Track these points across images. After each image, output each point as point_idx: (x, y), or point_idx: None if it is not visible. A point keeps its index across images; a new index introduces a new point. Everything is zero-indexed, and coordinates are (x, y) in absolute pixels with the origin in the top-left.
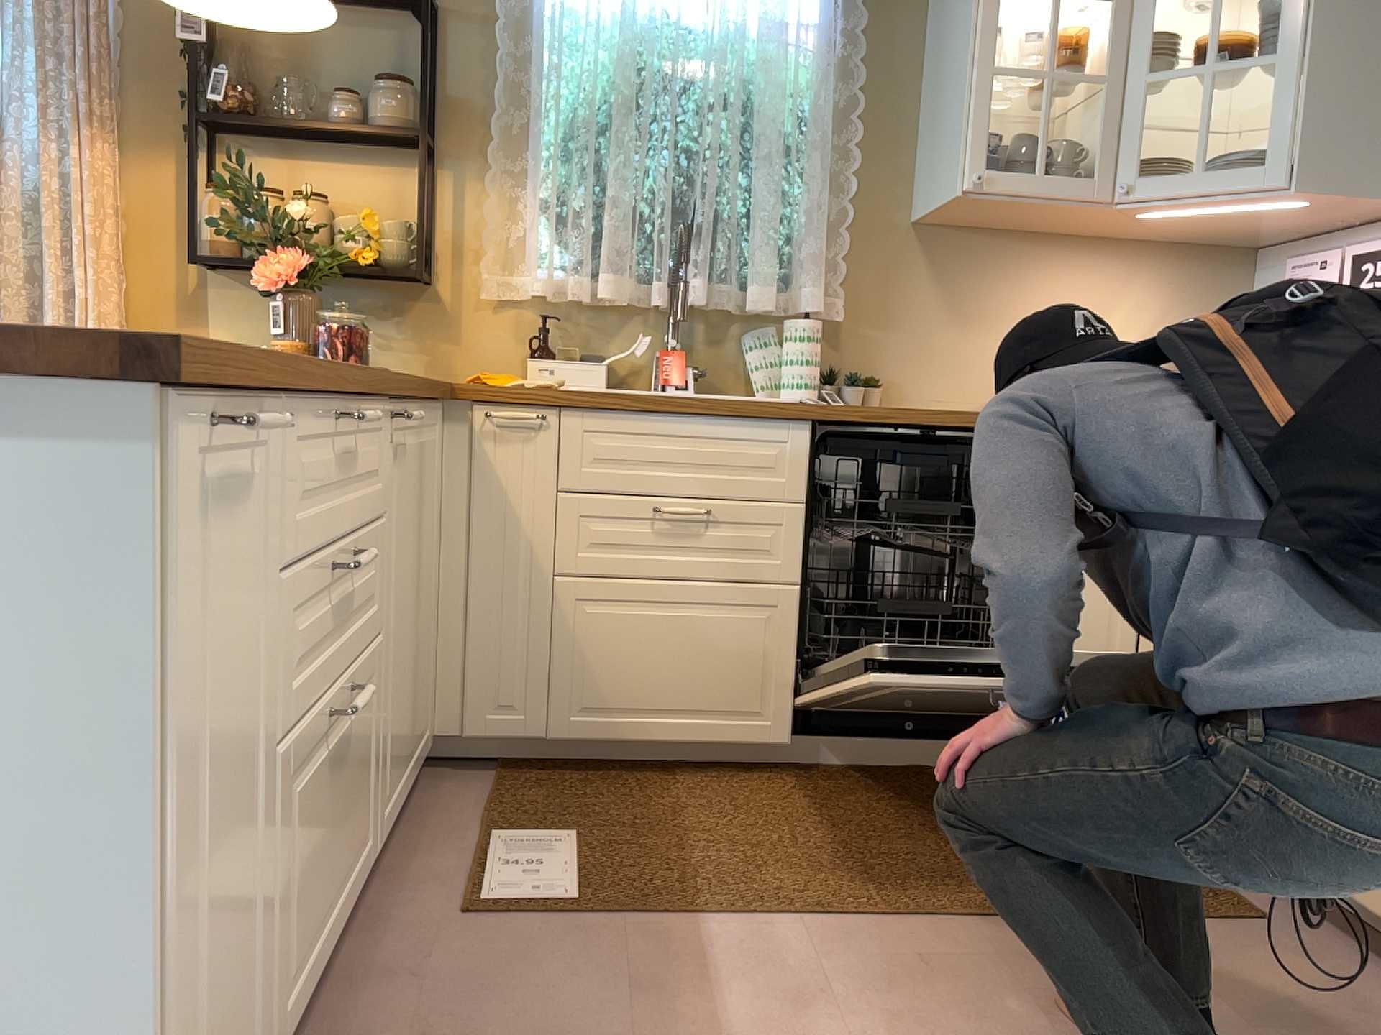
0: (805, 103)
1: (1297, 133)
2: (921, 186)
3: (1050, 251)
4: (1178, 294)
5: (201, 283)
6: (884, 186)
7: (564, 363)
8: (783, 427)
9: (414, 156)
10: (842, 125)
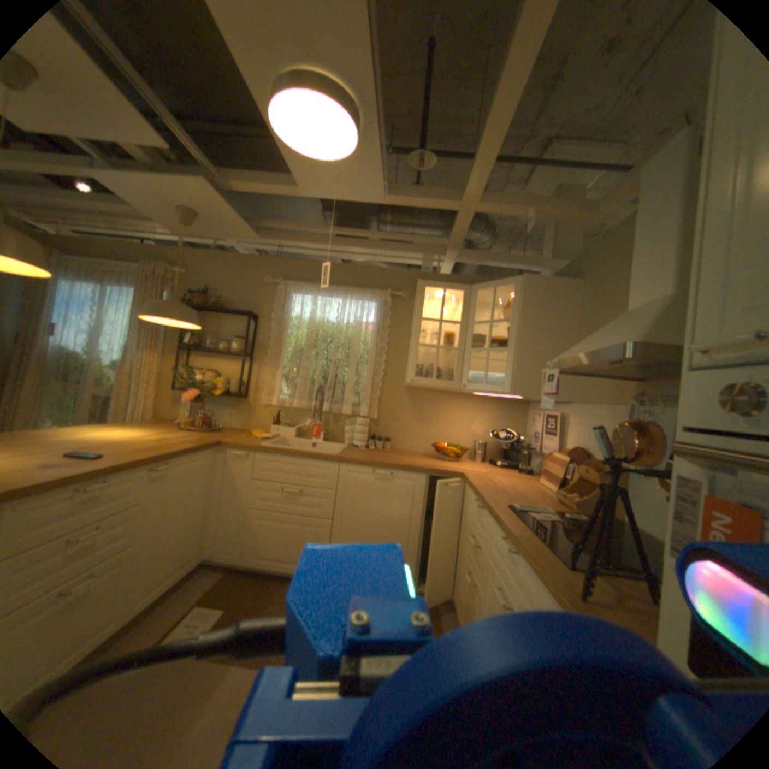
0: (367, 348)
1: (514, 375)
2: (406, 376)
3: (452, 399)
4: (498, 416)
5: (178, 394)
6: (394, 375)
7: (281, 428)
8: (328, 464)
9: (245, 359)
10: (380, 355)
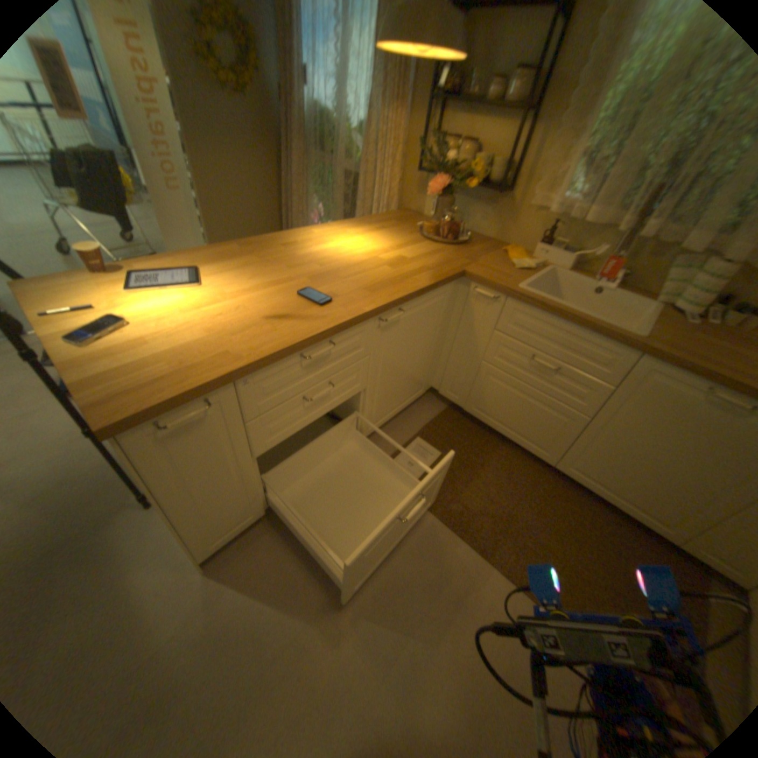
0: None
1: None
2: None
3: None
4: None
5: (426, 175)
6: None
7: (555, 250)
8: (623, 349)
9: (527, 113)
10: None
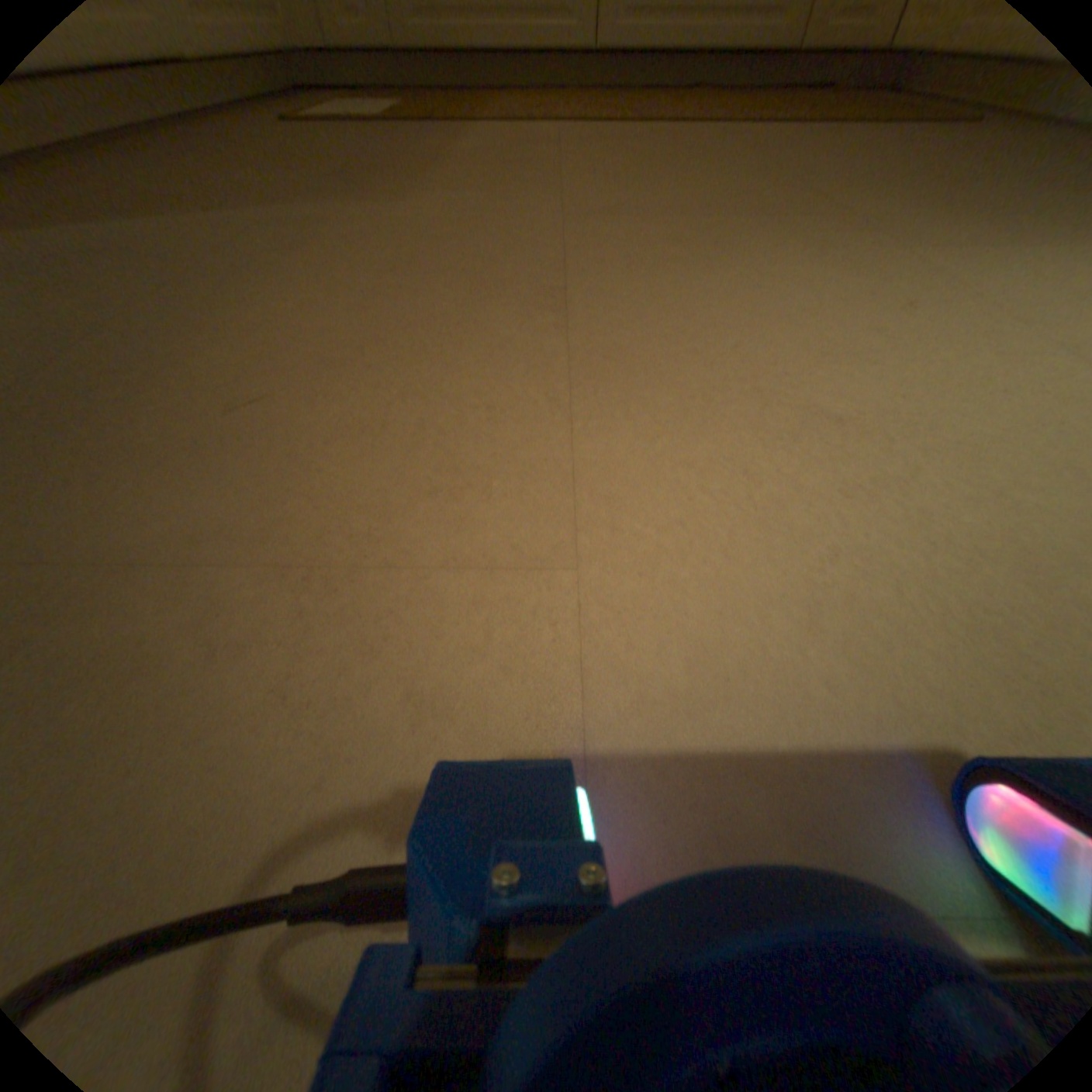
0: None
1: None
2: None
3: None
4: None
5: None
6: None
7: None
8: None
9: None
10: None
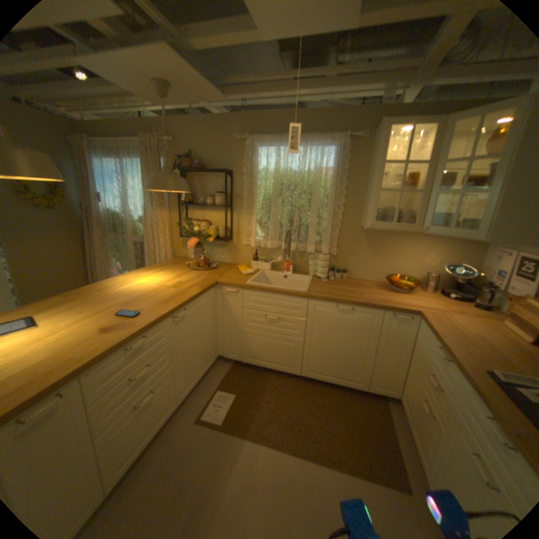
0: (328, 192)
1: (495, 220)
2: (364, 216)
3: (408, 235)
4: (456, 249)
5: (185, 238)
6: (353, 215)
7: (260, 263)
8: (300, 299)
9: (227, 209)
10: (339, 198)
